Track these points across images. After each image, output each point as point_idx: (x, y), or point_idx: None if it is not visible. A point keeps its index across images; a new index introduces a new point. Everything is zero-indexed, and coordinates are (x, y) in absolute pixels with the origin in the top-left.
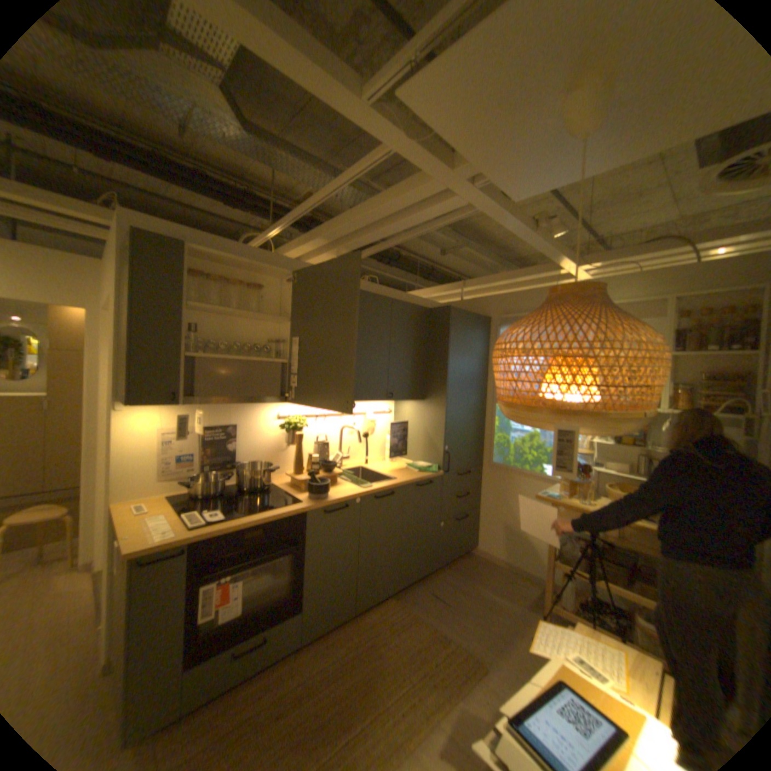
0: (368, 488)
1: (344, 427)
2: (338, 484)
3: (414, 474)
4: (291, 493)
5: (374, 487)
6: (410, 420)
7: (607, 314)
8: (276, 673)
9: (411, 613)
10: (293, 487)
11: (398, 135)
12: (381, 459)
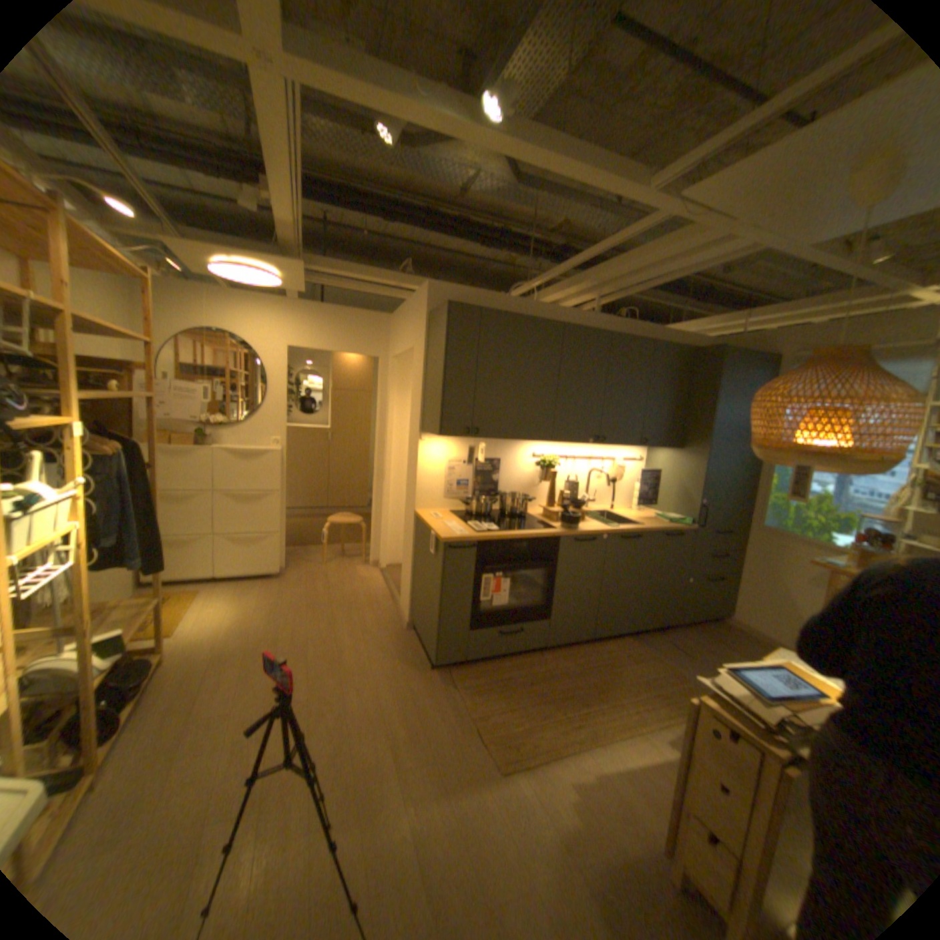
0: (615, 528)
1: (592, 470)
2: (585, 521)
3: (663, 523)
4: (544, 522)
5: (621, 528)
6: (664, 469)
7: (859, 374)
8: (528, 660)
9: (648, 652)
10: (544, 518)
11: (679, 205)
12: (626, 507)
